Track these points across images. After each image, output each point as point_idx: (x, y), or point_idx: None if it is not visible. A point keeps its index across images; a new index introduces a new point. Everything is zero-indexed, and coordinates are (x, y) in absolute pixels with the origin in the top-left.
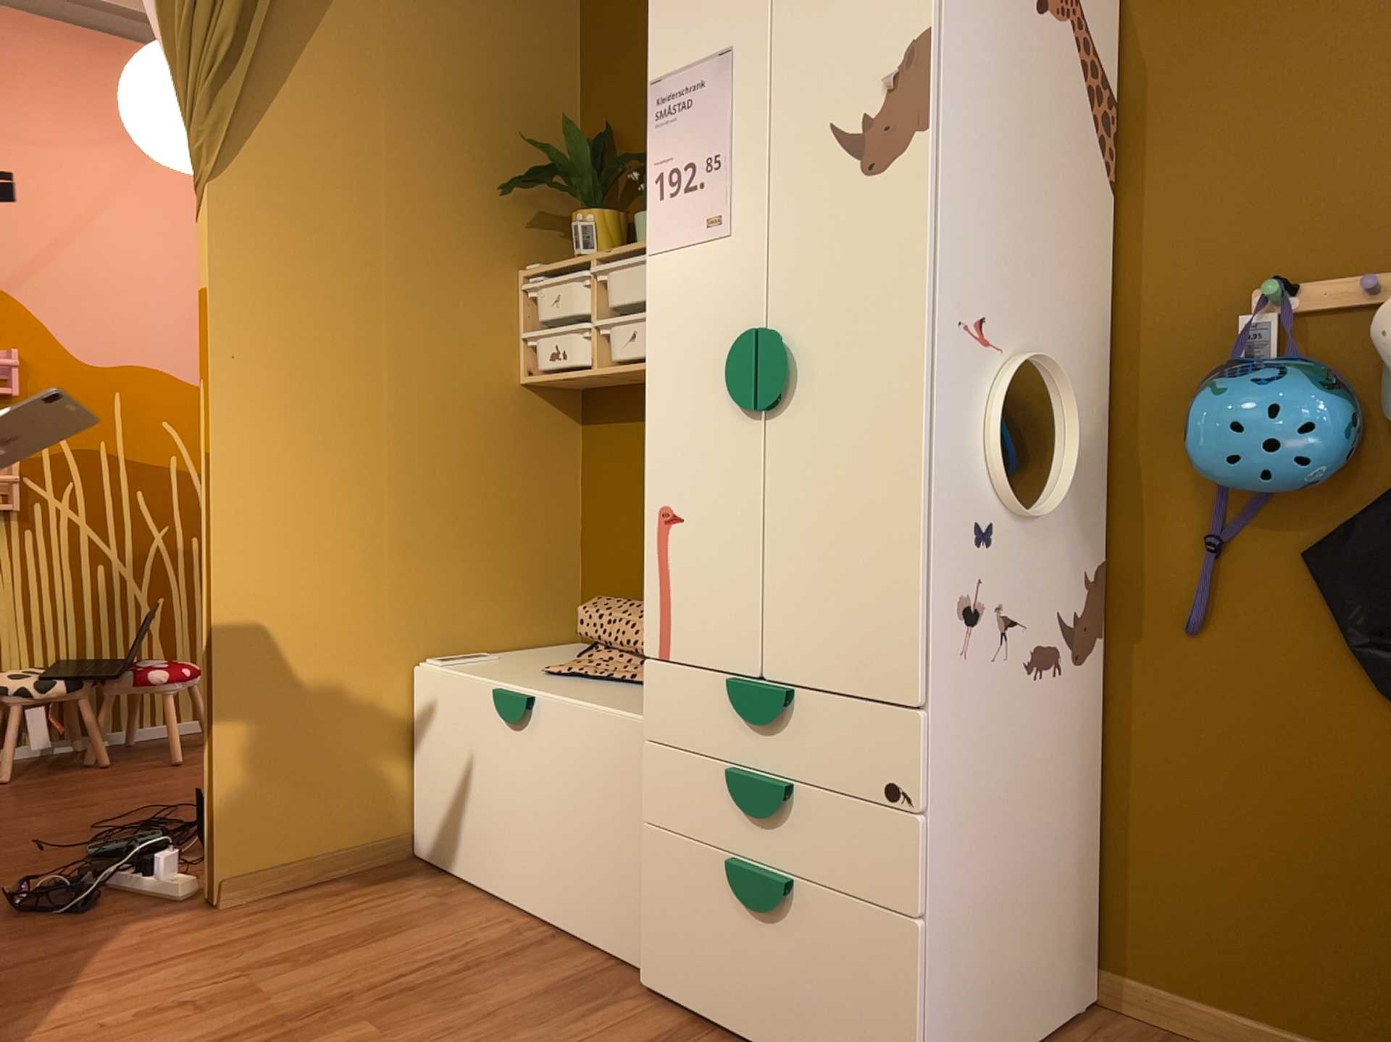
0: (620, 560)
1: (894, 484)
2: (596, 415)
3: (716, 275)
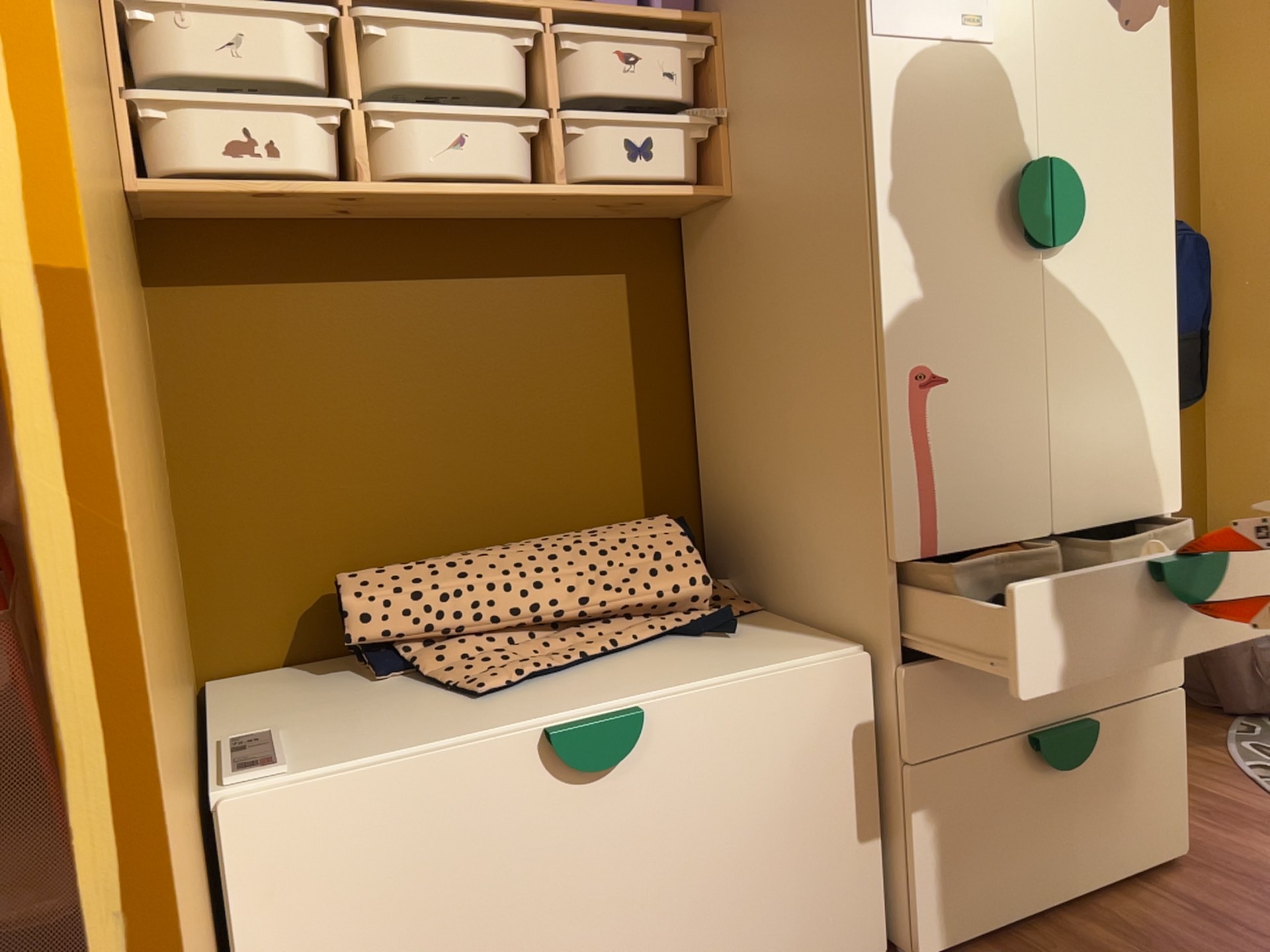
0: (299, 515)
1: (1156, 321)
2: (198, 273)
3: (977, 88)
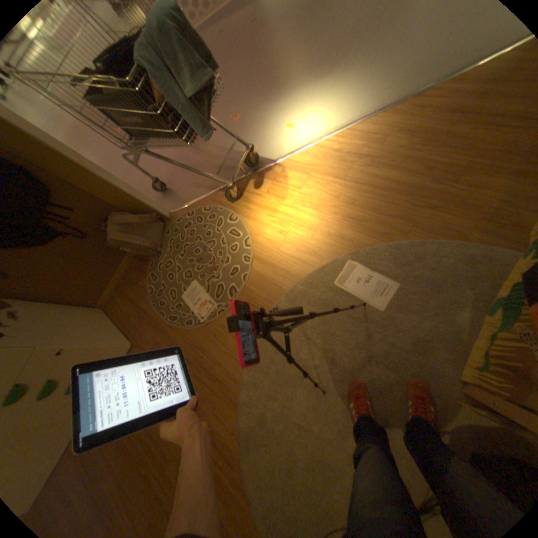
0: None
1: None
2: None
3: None
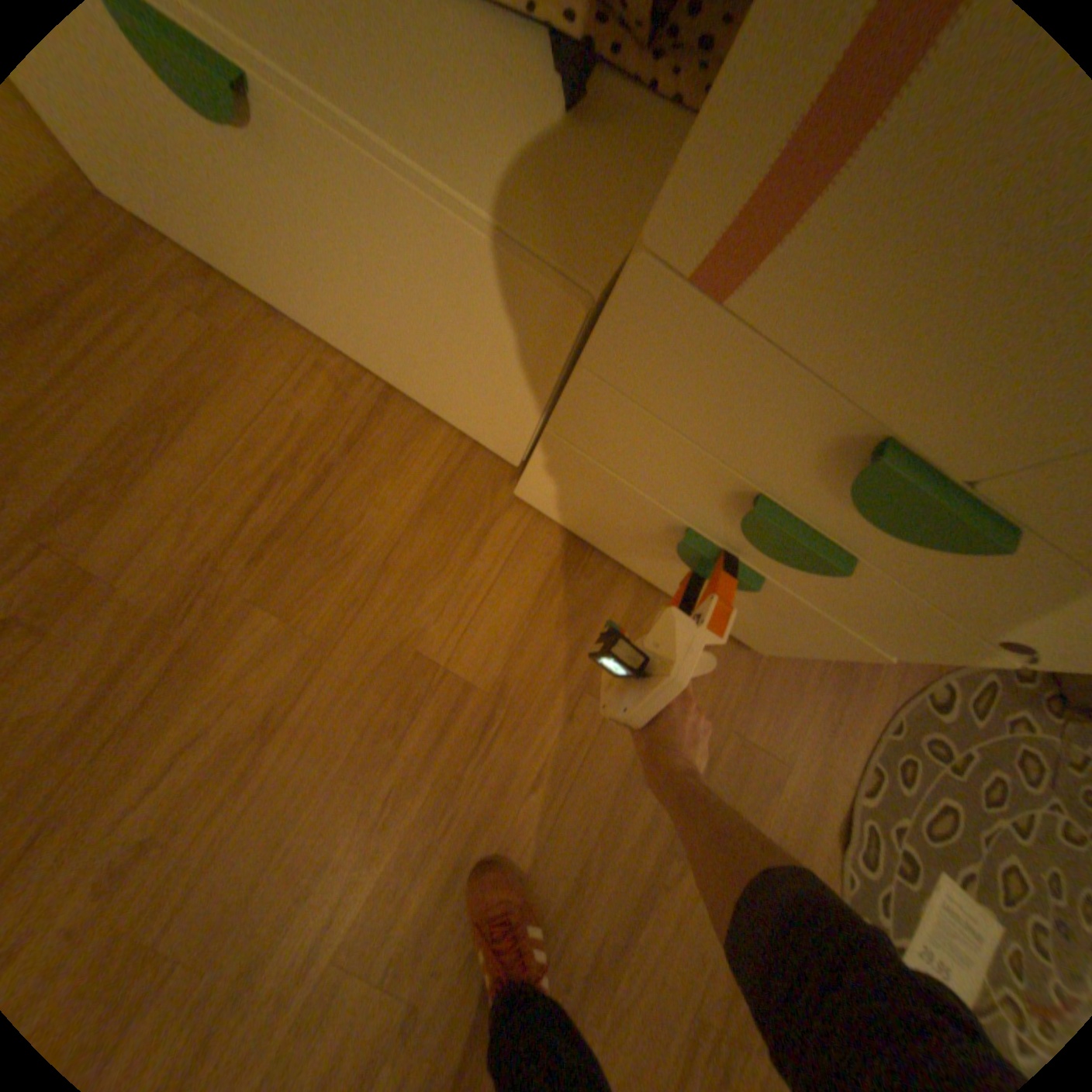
0: None
1: None
2: None
3: None
